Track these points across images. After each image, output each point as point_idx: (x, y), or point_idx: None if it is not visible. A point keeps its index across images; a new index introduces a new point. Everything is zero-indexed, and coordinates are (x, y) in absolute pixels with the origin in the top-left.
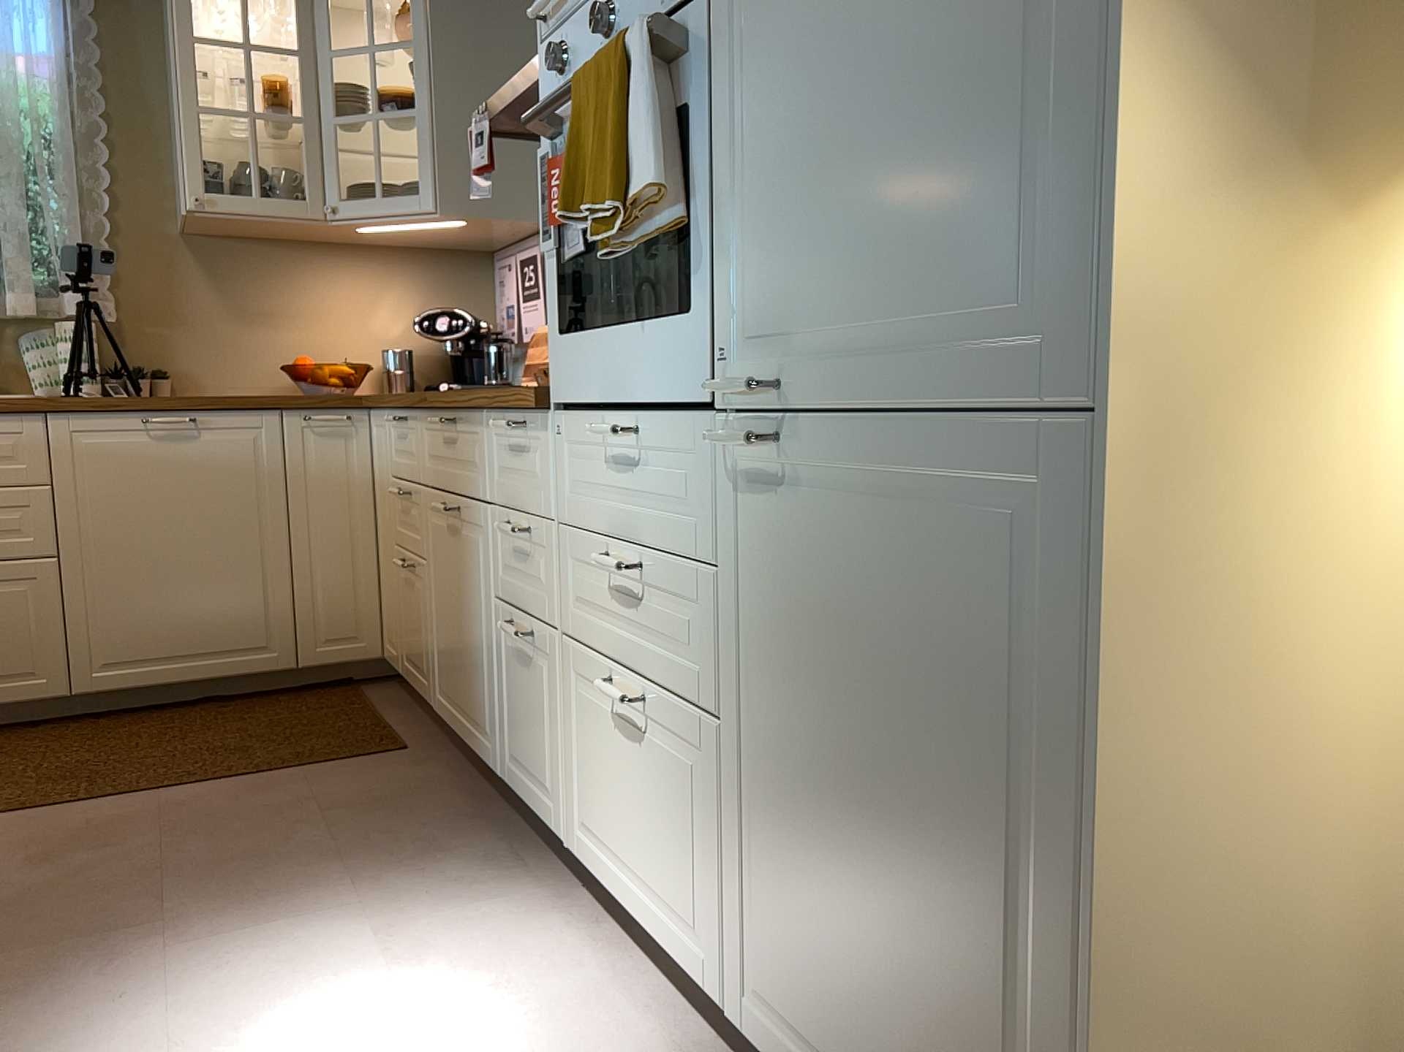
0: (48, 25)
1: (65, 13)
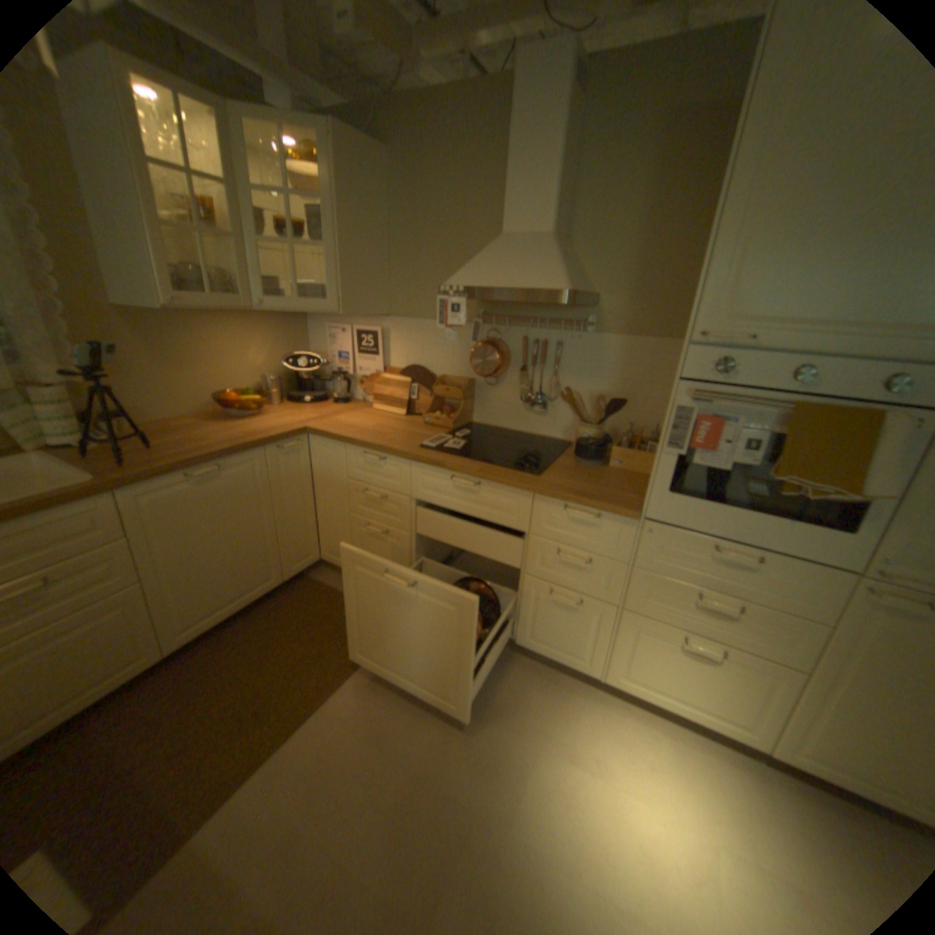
0: None
1: None
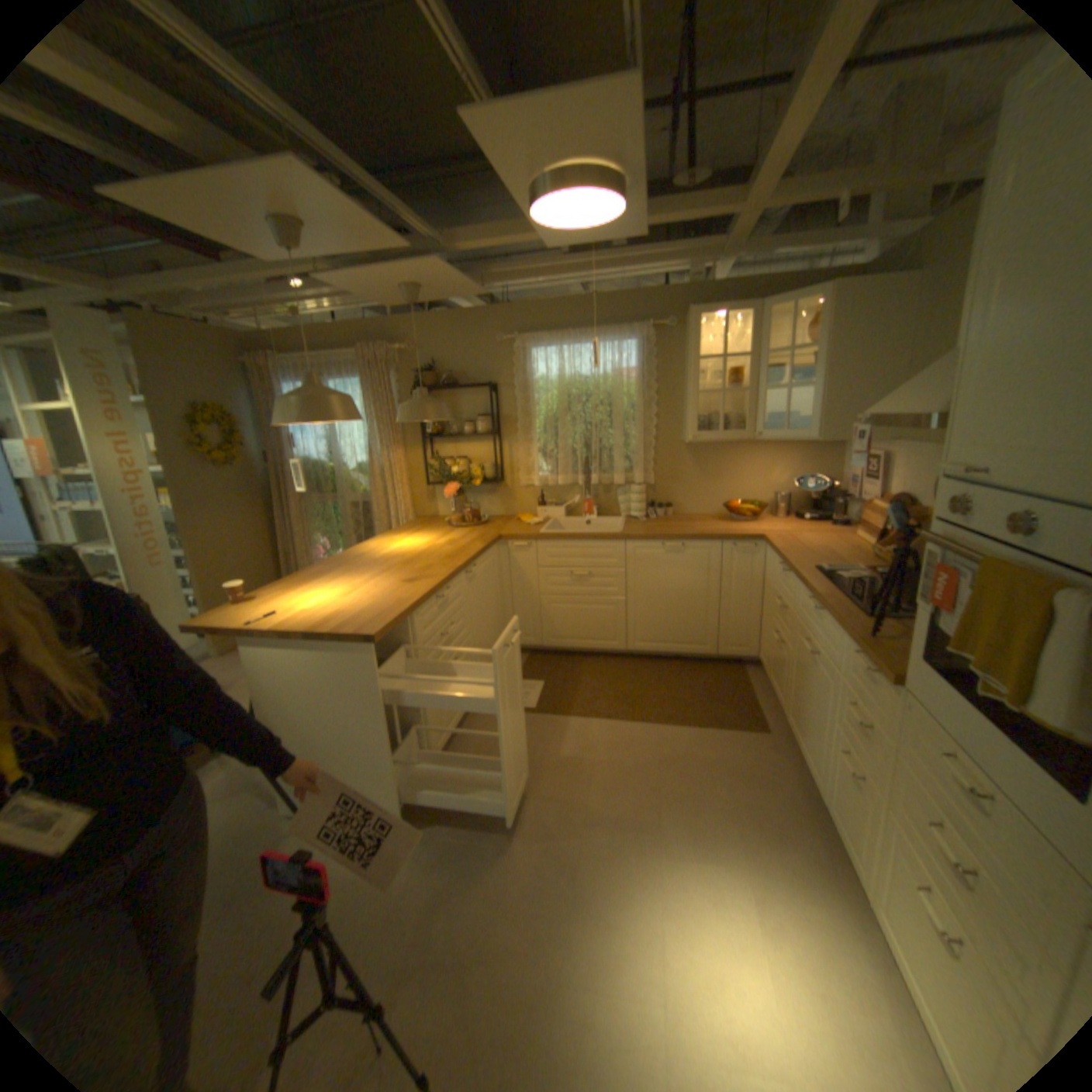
0: (636, 356)
1: (643, 348)
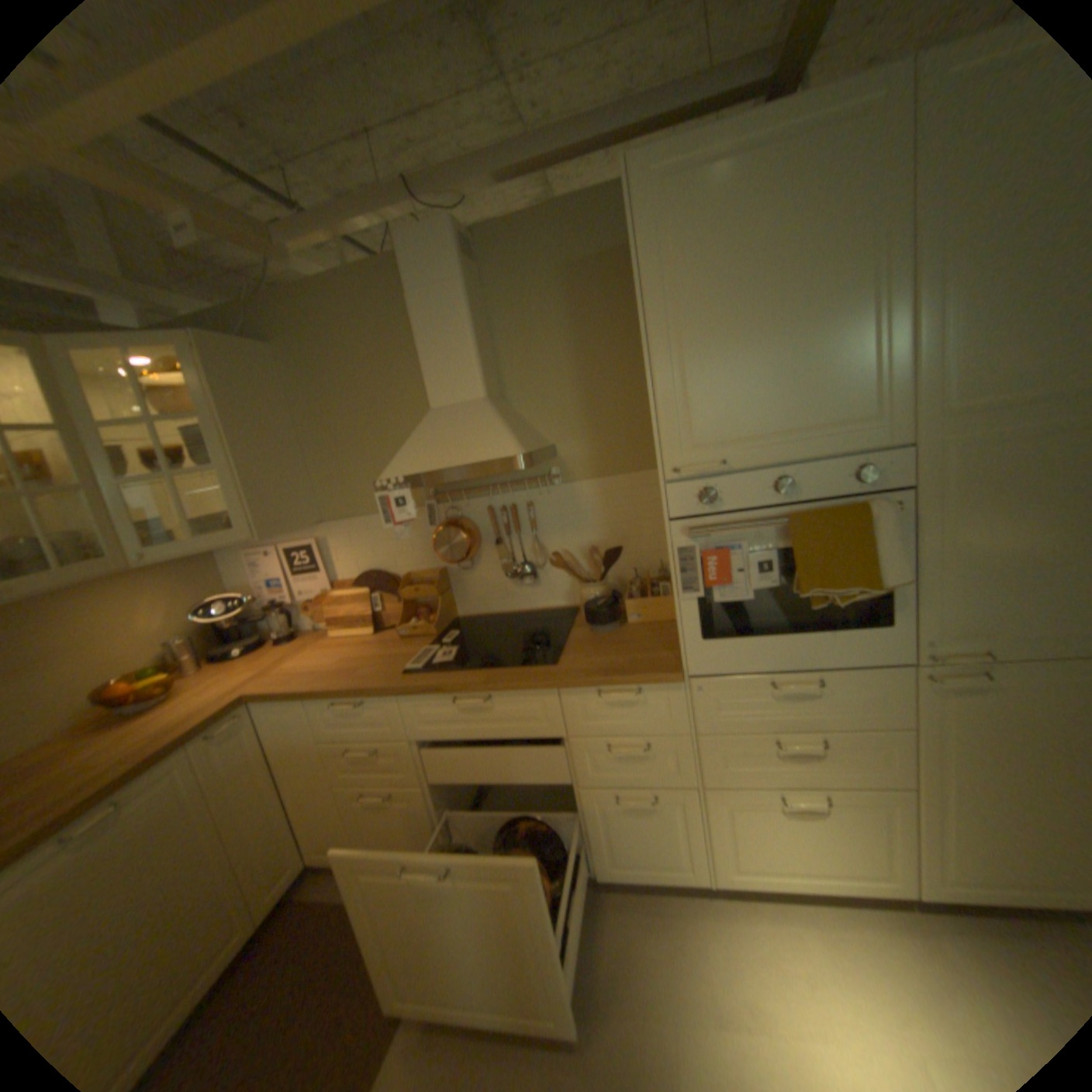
0: None
1: None
